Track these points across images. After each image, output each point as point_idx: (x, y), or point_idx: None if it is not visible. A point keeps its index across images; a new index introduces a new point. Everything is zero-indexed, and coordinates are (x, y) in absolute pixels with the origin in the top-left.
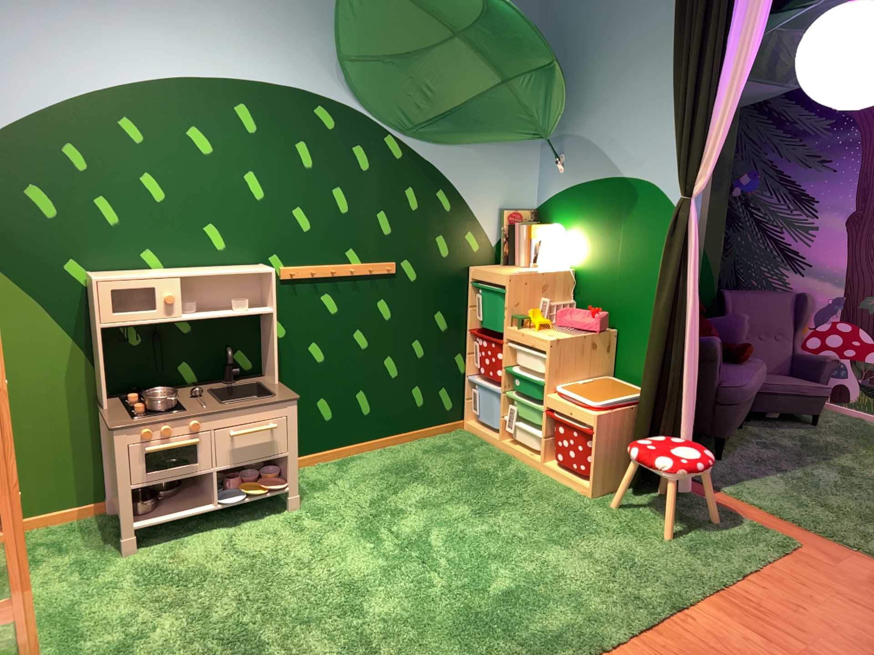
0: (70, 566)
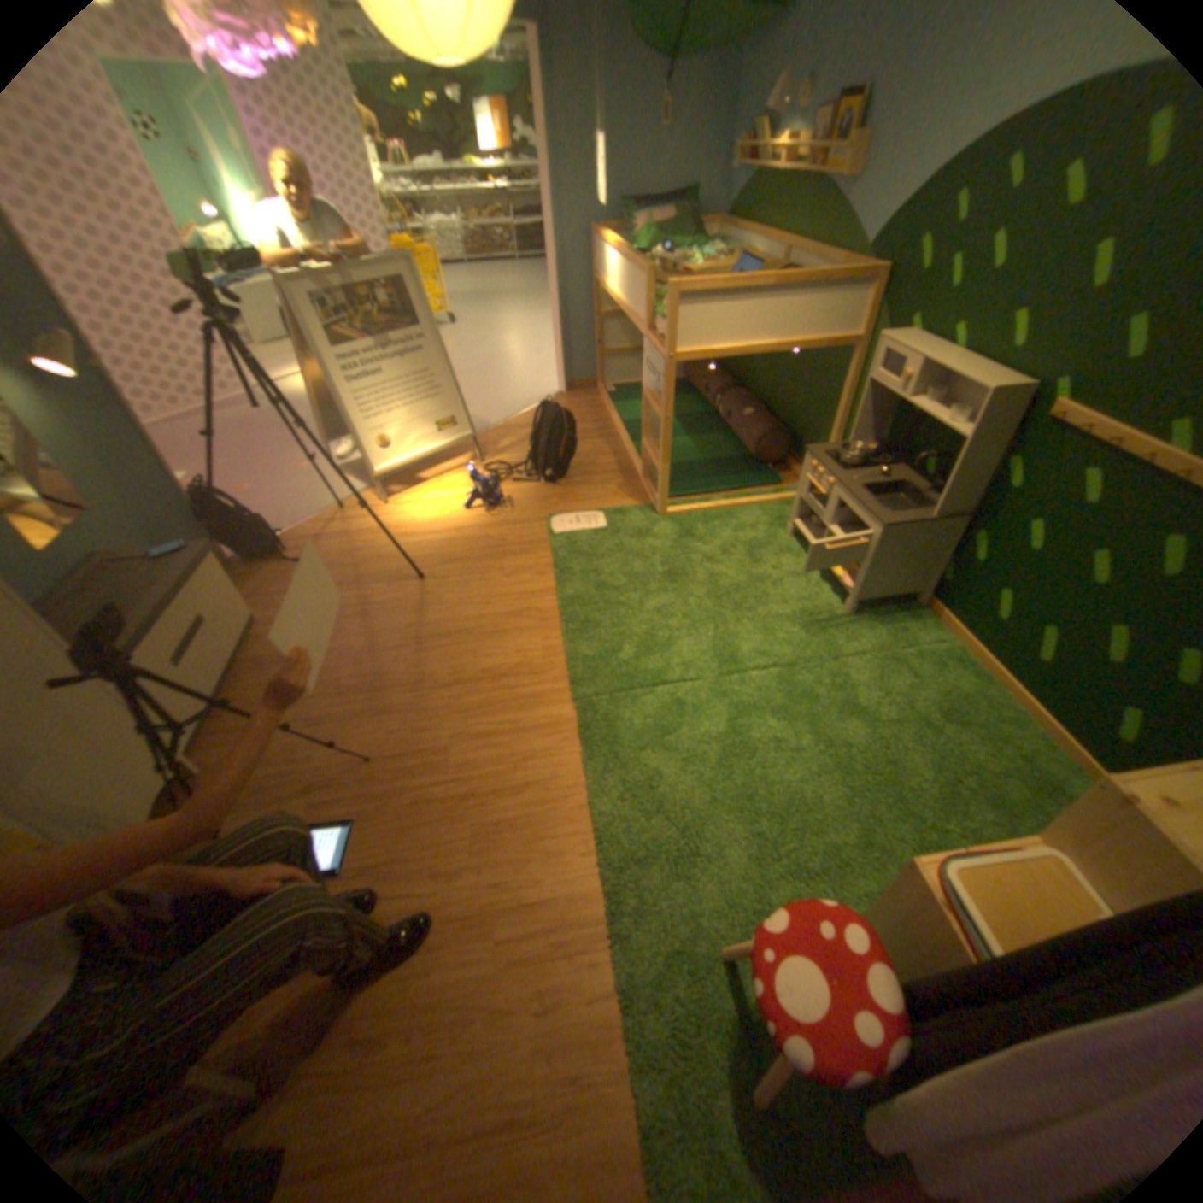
0: (776, 517)
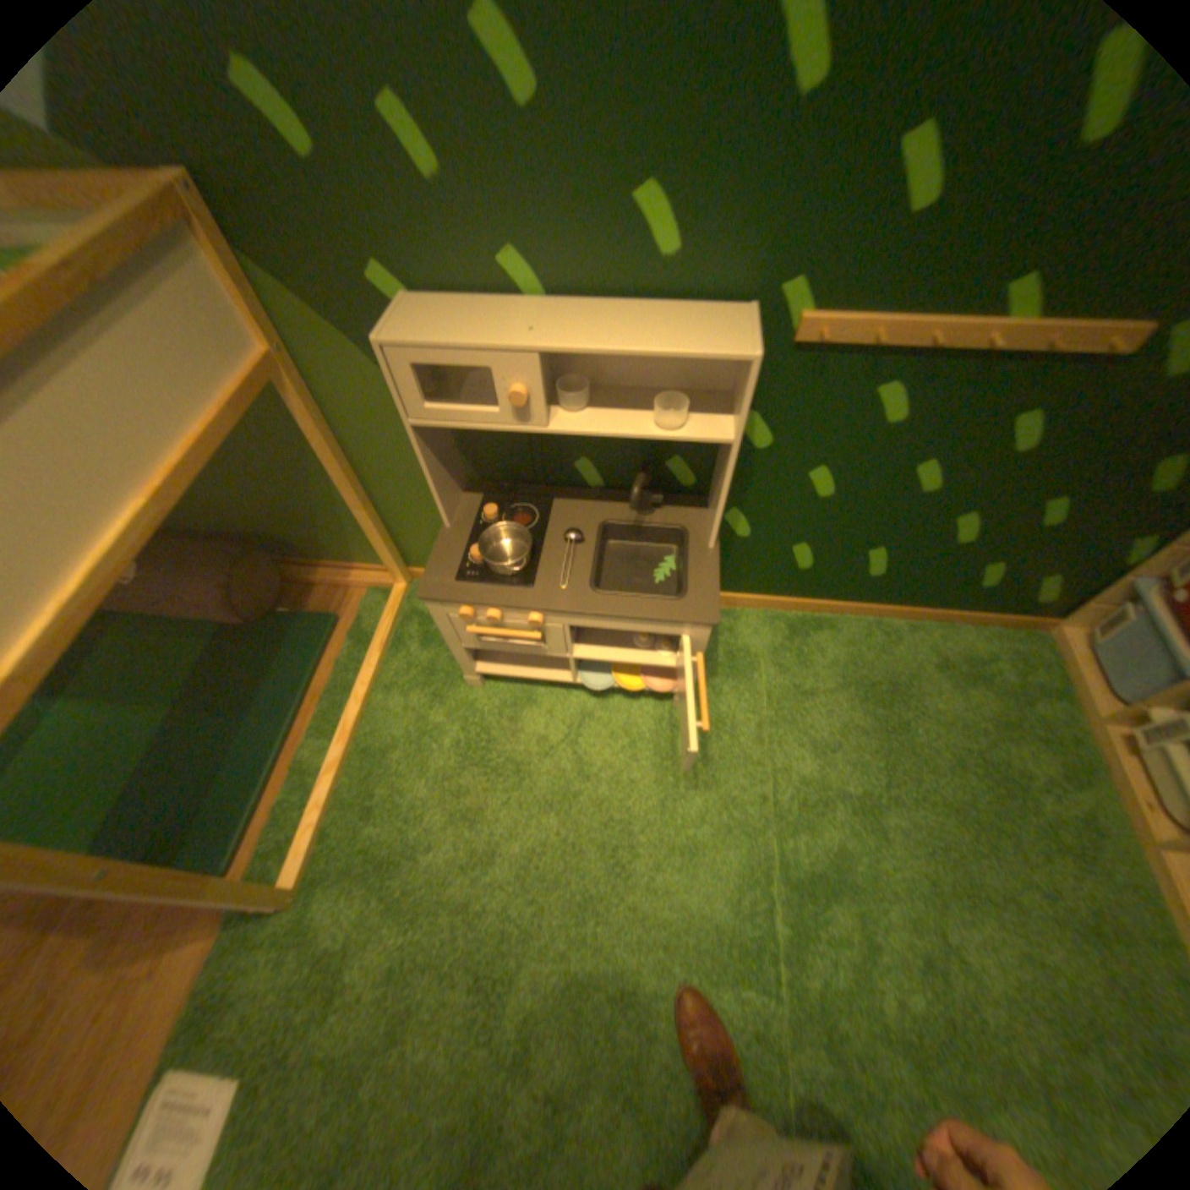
0: (419, 673)
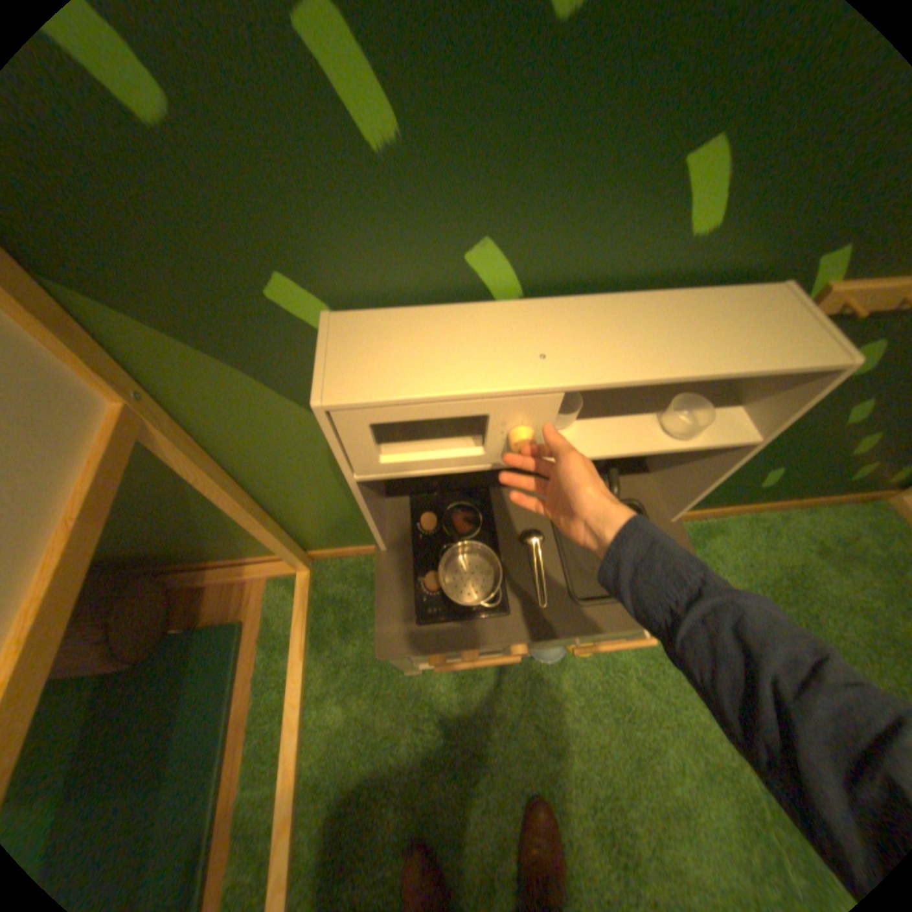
0: (350, 672)
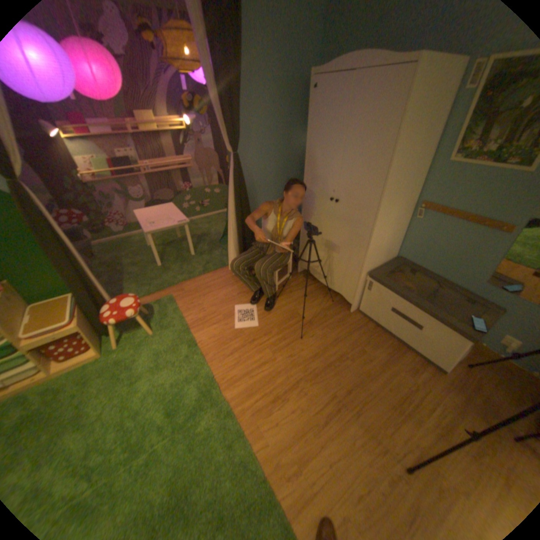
0: None
